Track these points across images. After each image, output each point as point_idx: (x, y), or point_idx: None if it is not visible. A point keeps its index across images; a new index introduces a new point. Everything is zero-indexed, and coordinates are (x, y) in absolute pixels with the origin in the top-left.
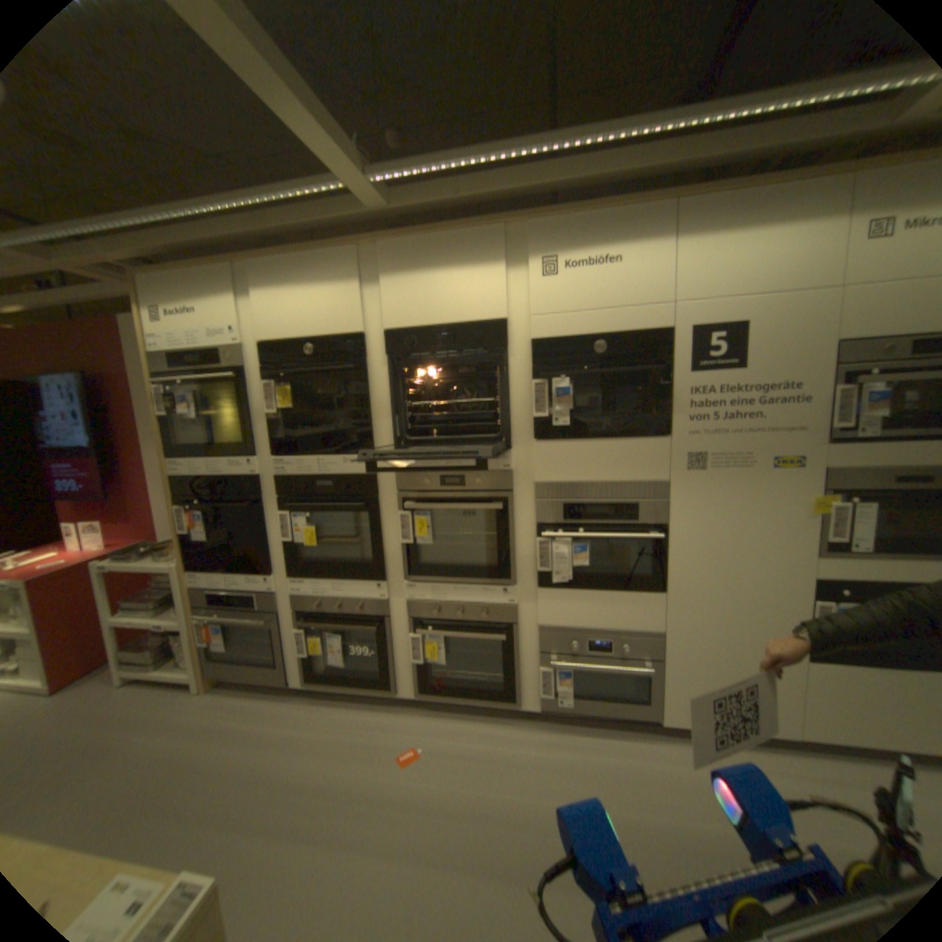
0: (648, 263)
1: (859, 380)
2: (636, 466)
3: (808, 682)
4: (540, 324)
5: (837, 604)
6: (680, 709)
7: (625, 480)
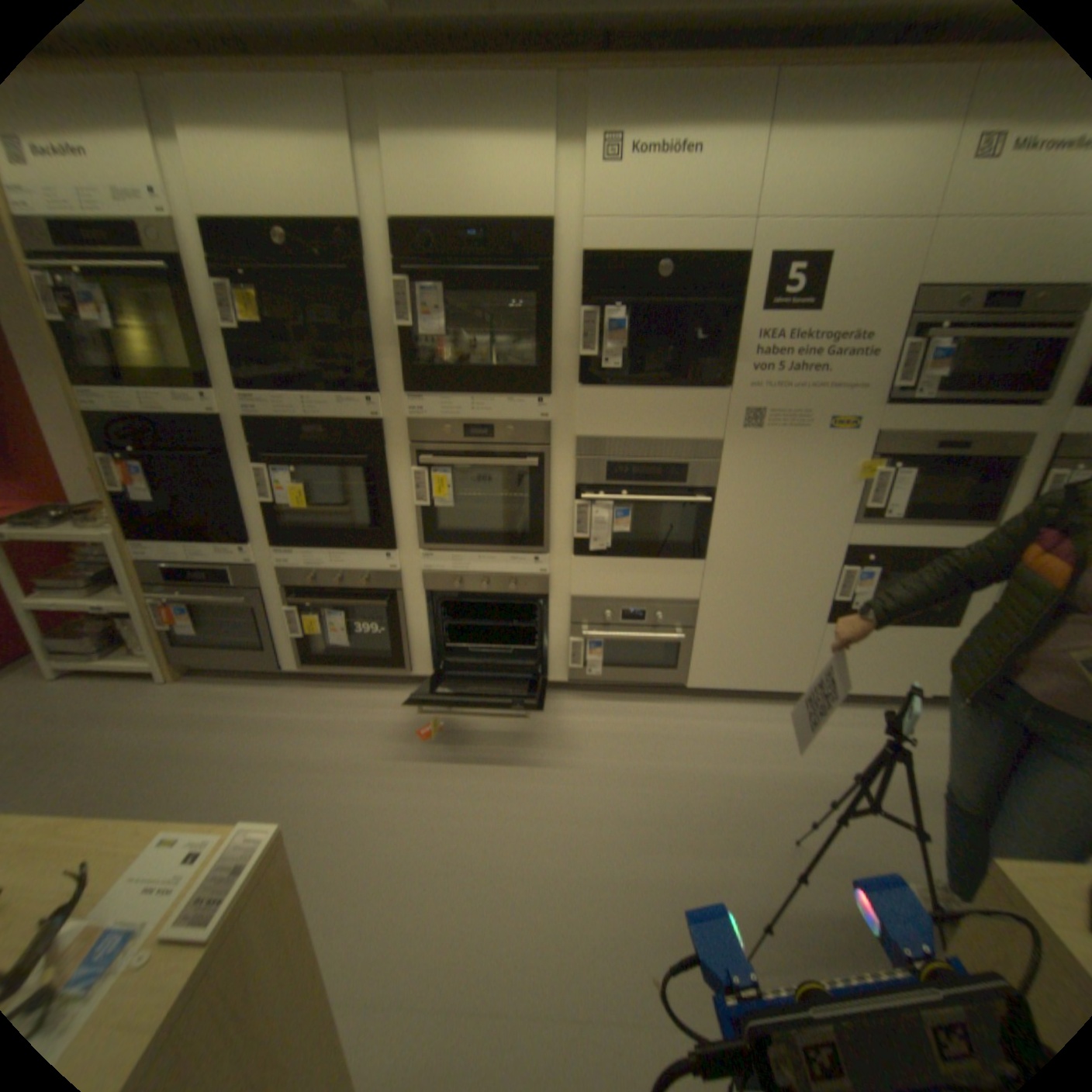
0: (733, 160)
1: (930, 334)
2: (691, 422)
3: (822, 640)
4: (595, 232)
5: (861, 569)
6: (704, 671)
7: (676, 438)
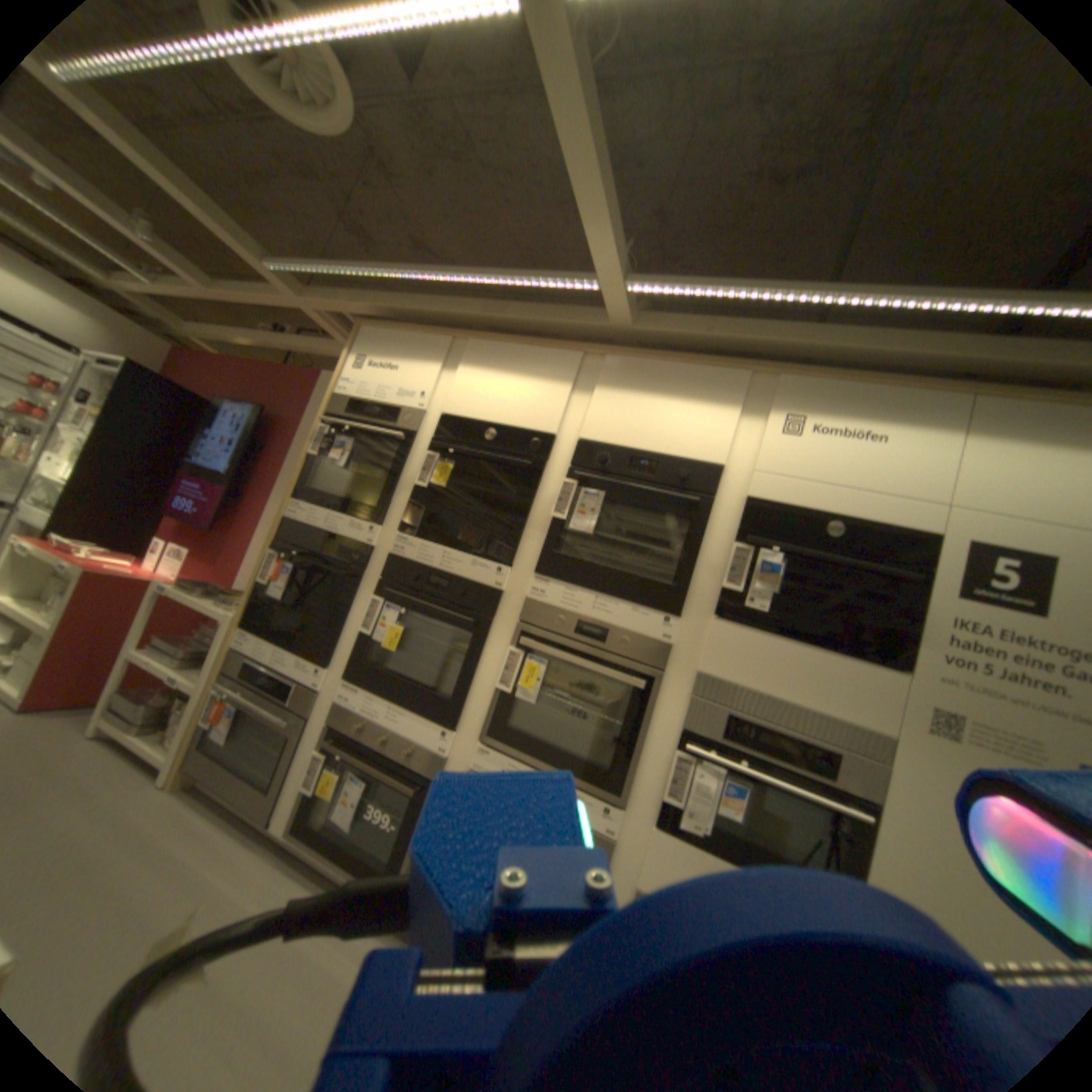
0: (922, 452)
1: None
2: (851, 699)
3: None
4: (764, 481)
5: None
6: None
7: (828, 715)
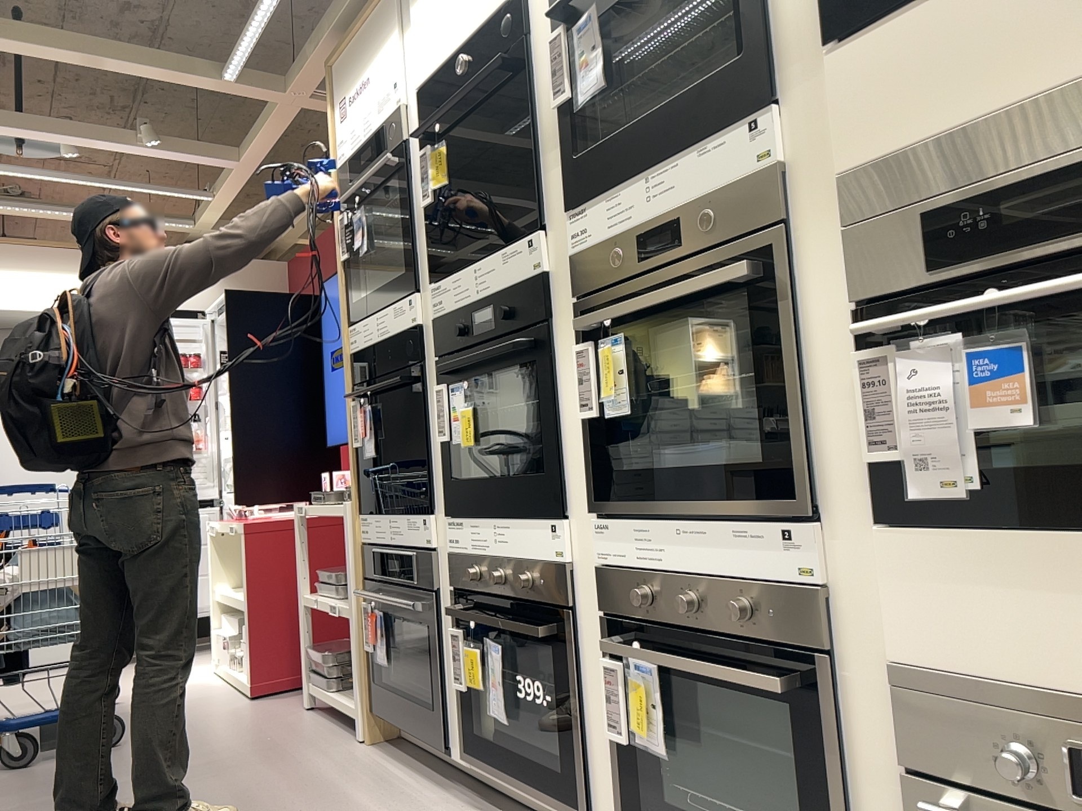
0: None
1: None
2: None
3: None
4: None
5: None
6: None
7: None
